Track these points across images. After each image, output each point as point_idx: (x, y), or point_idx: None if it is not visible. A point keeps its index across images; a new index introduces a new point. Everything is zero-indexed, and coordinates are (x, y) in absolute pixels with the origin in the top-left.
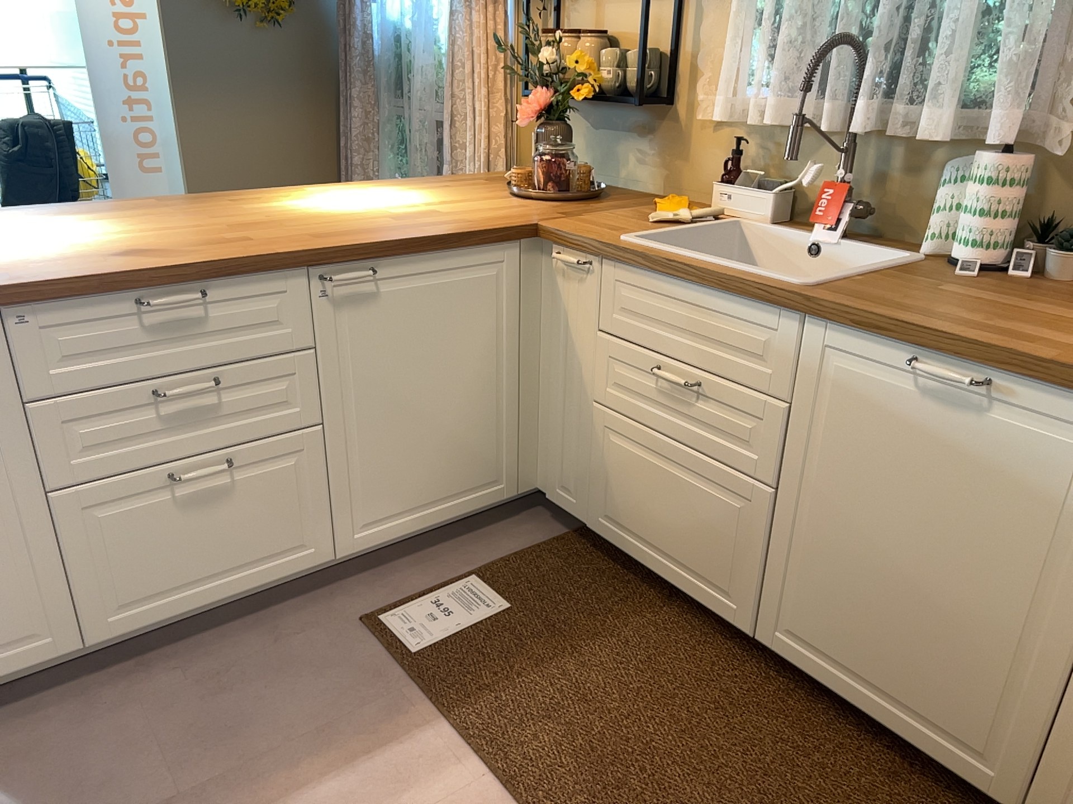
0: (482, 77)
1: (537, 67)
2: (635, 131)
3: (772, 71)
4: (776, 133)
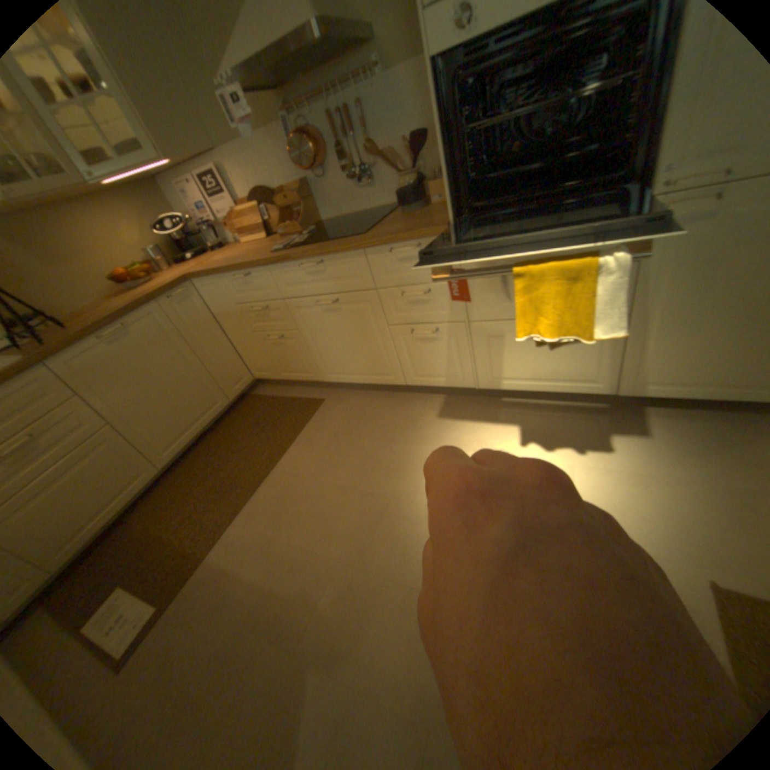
0: None
1: None
2: None
3: None
4: None
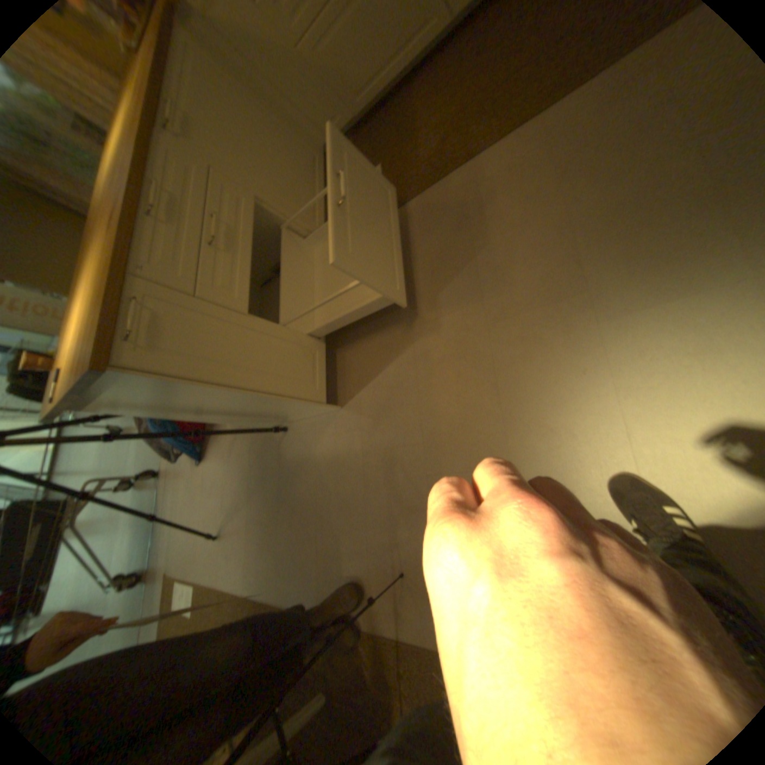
0: None
1: None
2: None
3: None
4: None
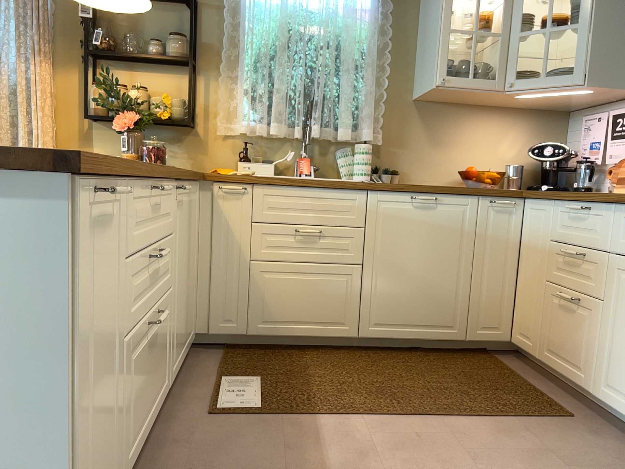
0: (41, 104)
1: (127, 99)
2: (169, 140)
3: (265, 112)
4: (261, 139)
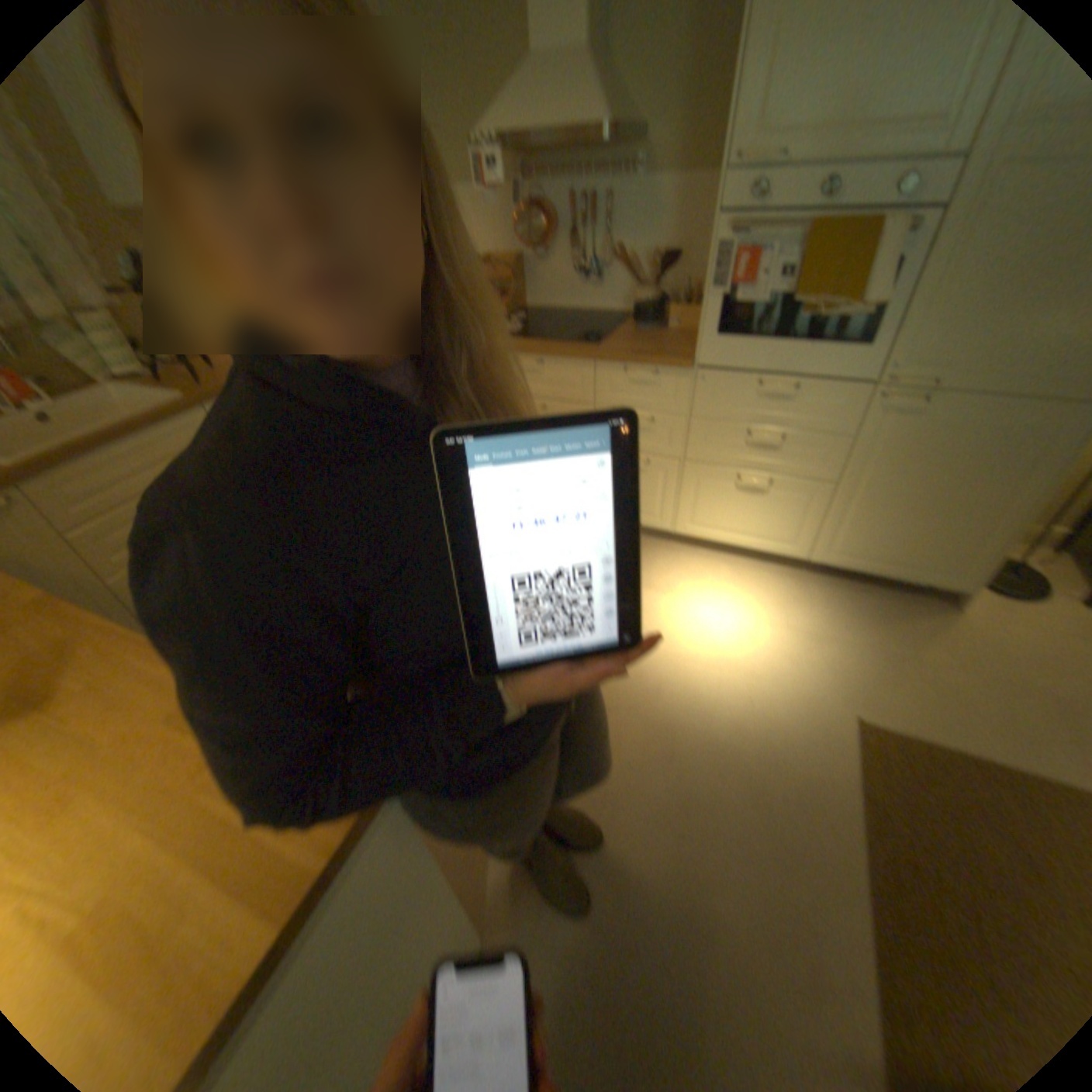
0: None
1: None
2: None
3: None
4: None
